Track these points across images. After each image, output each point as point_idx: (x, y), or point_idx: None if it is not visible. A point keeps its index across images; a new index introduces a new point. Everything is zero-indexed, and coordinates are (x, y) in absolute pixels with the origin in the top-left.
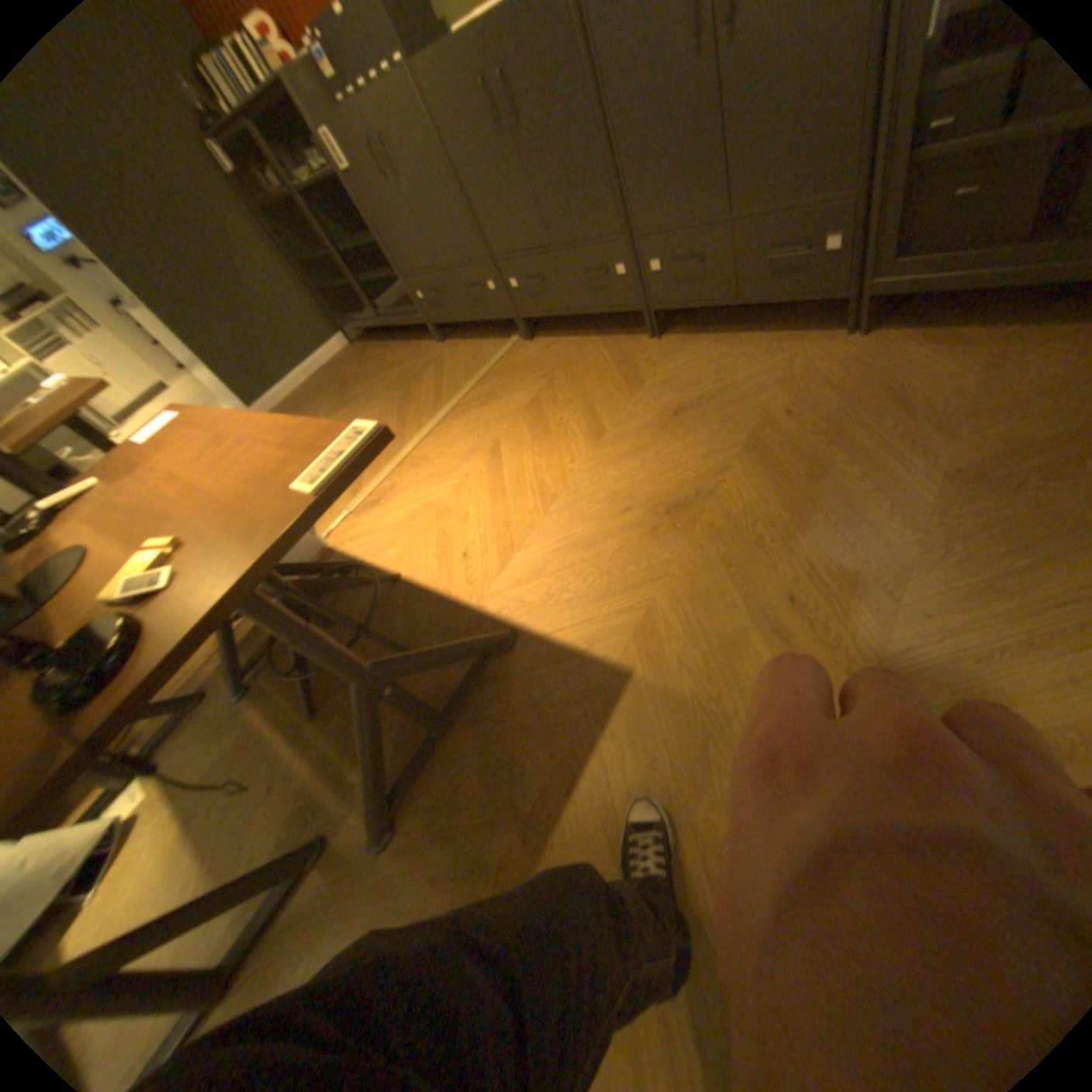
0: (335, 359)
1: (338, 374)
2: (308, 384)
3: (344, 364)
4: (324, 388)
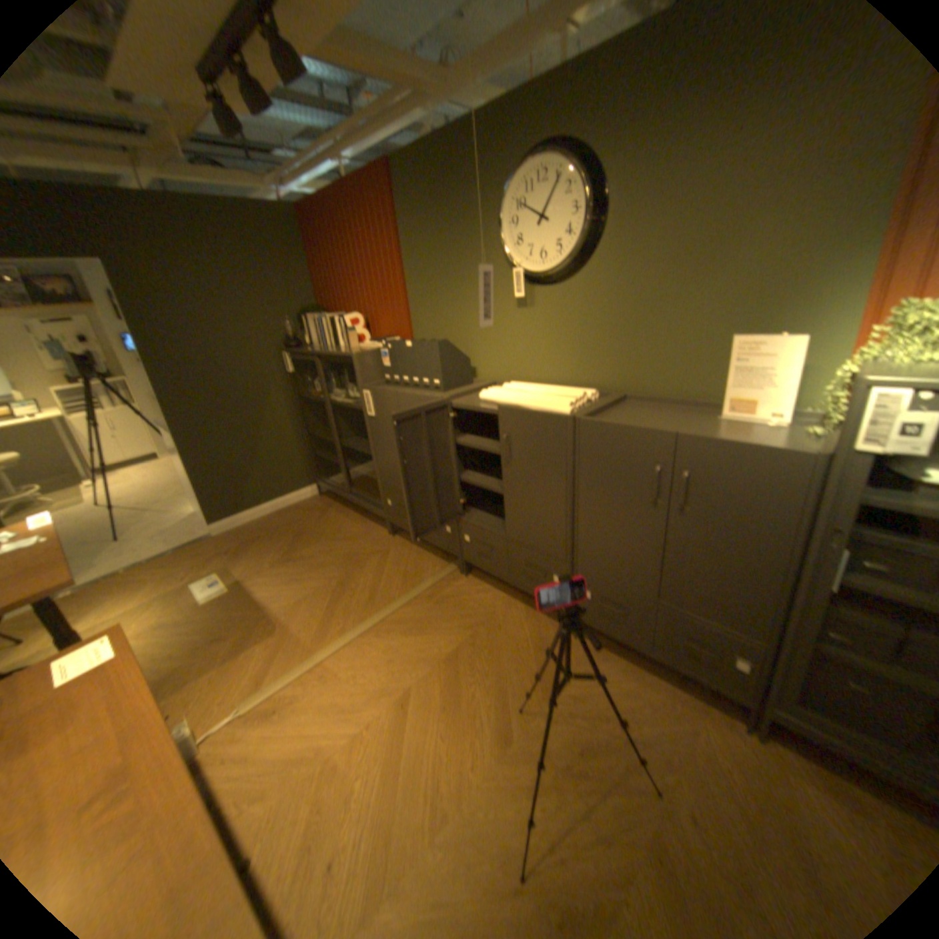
0: (301, 505)
1: (298, 523)
2: (269, 520)
3: (307, 515)
4: (280, 532)
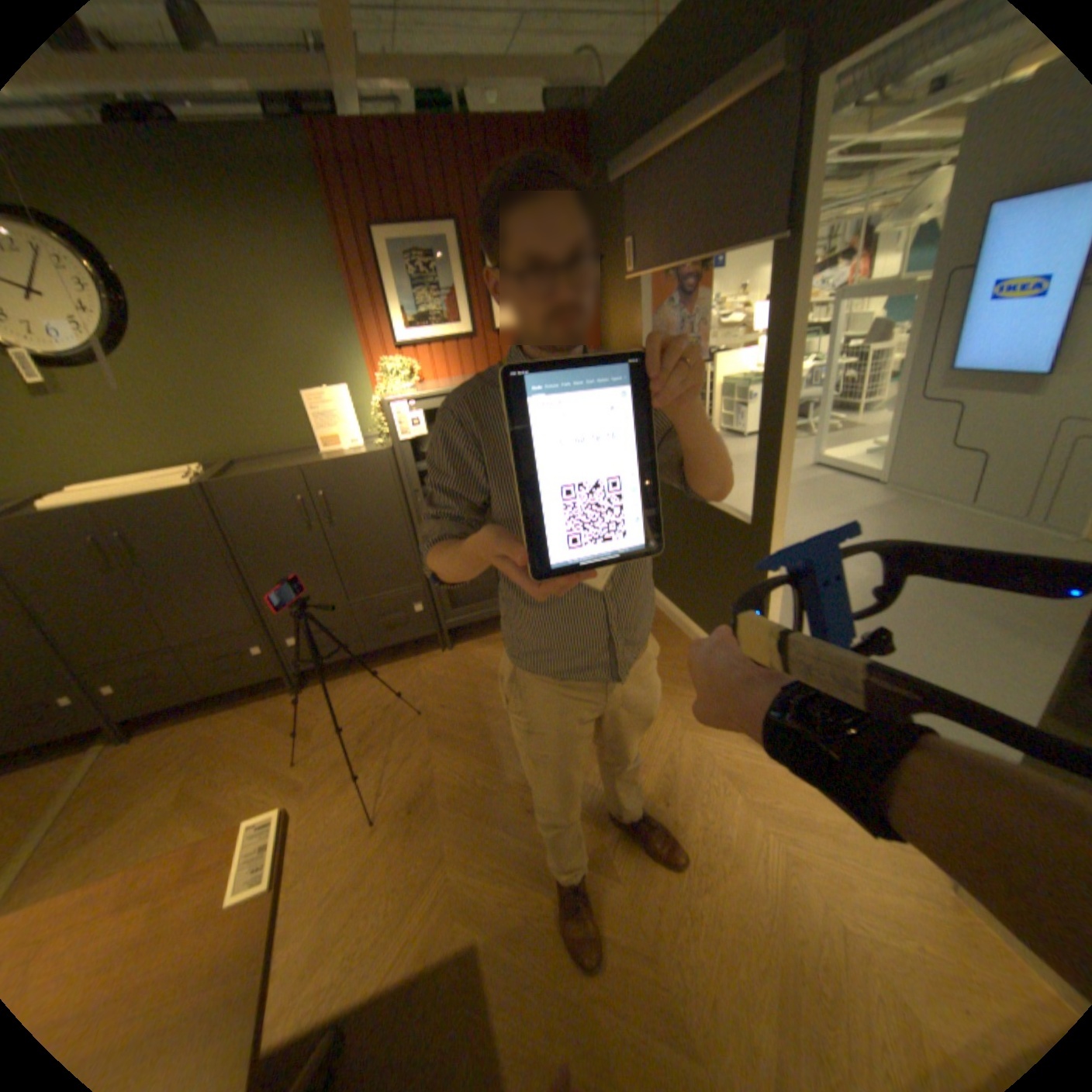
0: None
1: None
2: None
3: None
4: None
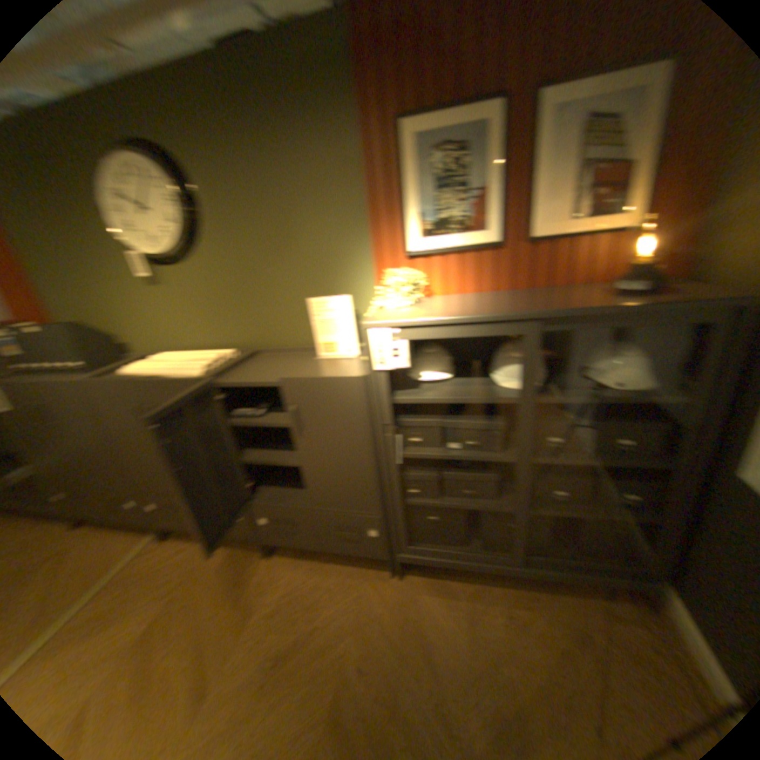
0: None
1: None
2: None
3: None
4: None
